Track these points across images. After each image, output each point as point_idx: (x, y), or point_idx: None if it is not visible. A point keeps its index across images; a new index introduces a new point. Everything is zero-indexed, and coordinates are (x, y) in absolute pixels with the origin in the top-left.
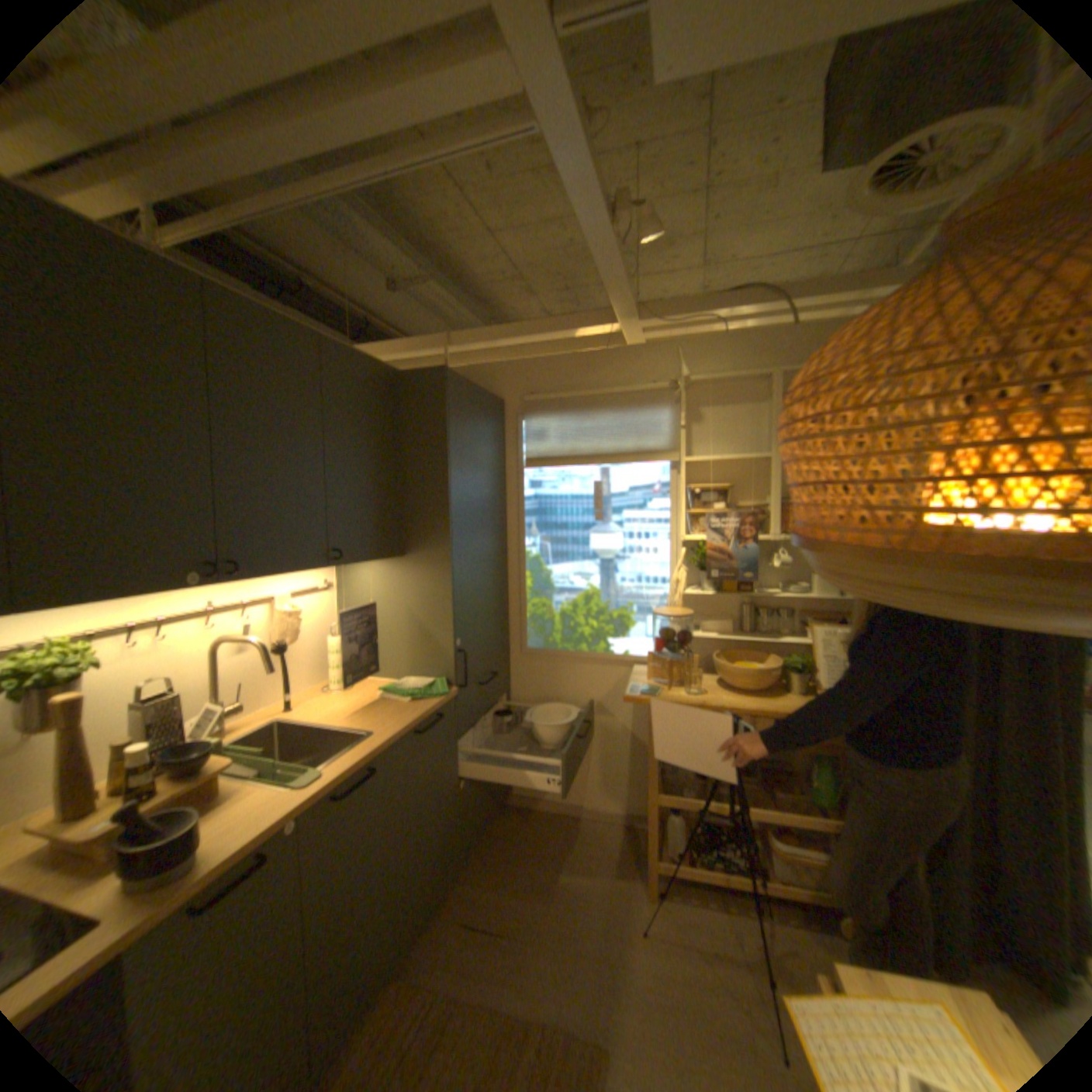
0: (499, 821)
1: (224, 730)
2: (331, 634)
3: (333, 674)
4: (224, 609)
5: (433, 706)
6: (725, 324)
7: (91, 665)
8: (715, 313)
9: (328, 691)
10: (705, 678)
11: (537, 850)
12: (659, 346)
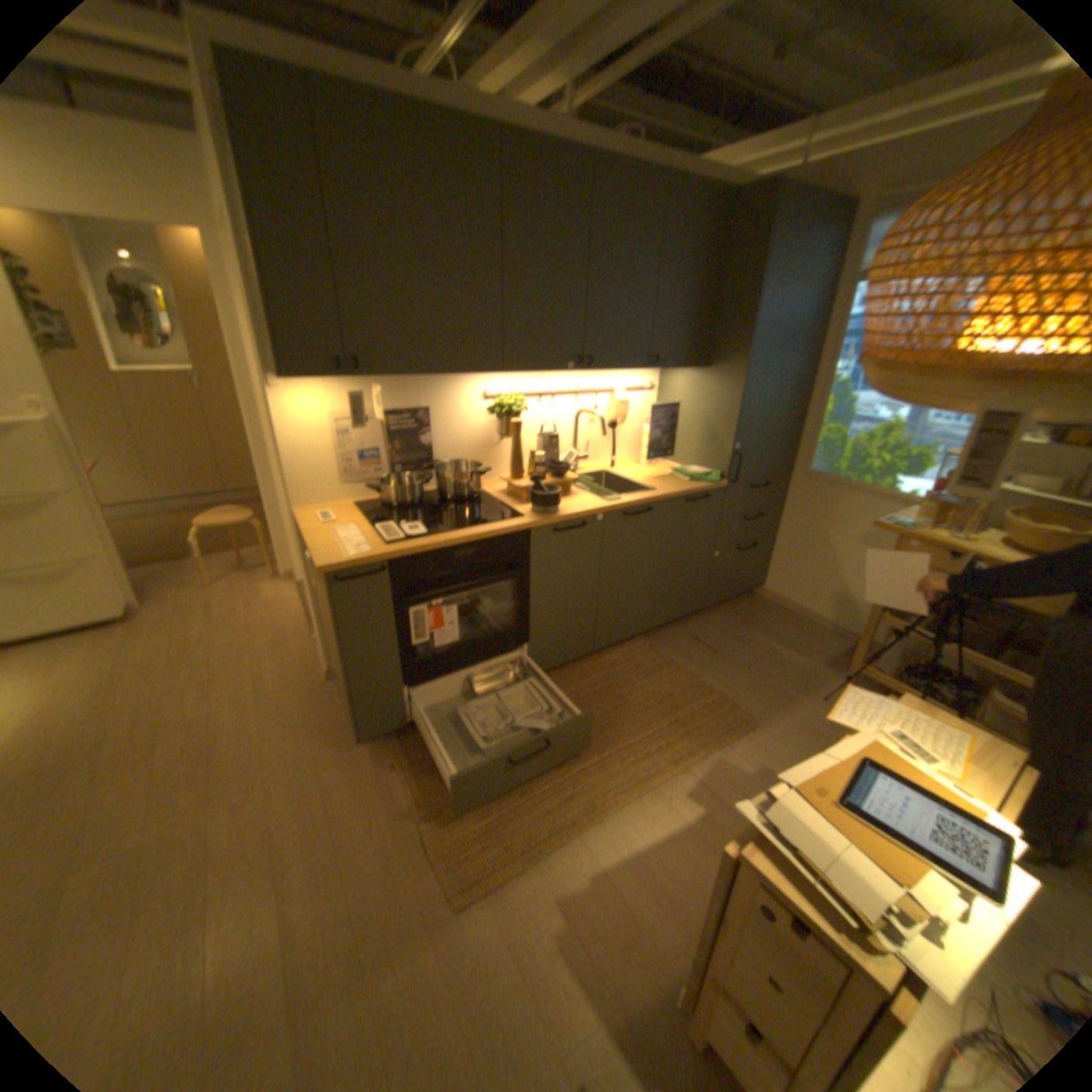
0: (745, 600)
1: (575, 468)
2: (645, 423)
3: (642, 452)
4: (583, 392)
5: (702, 488)
6: None
7: (522, 411)
8: None
9: (637, 463)
10: (993, 532)
11: (767, 626)
12: None
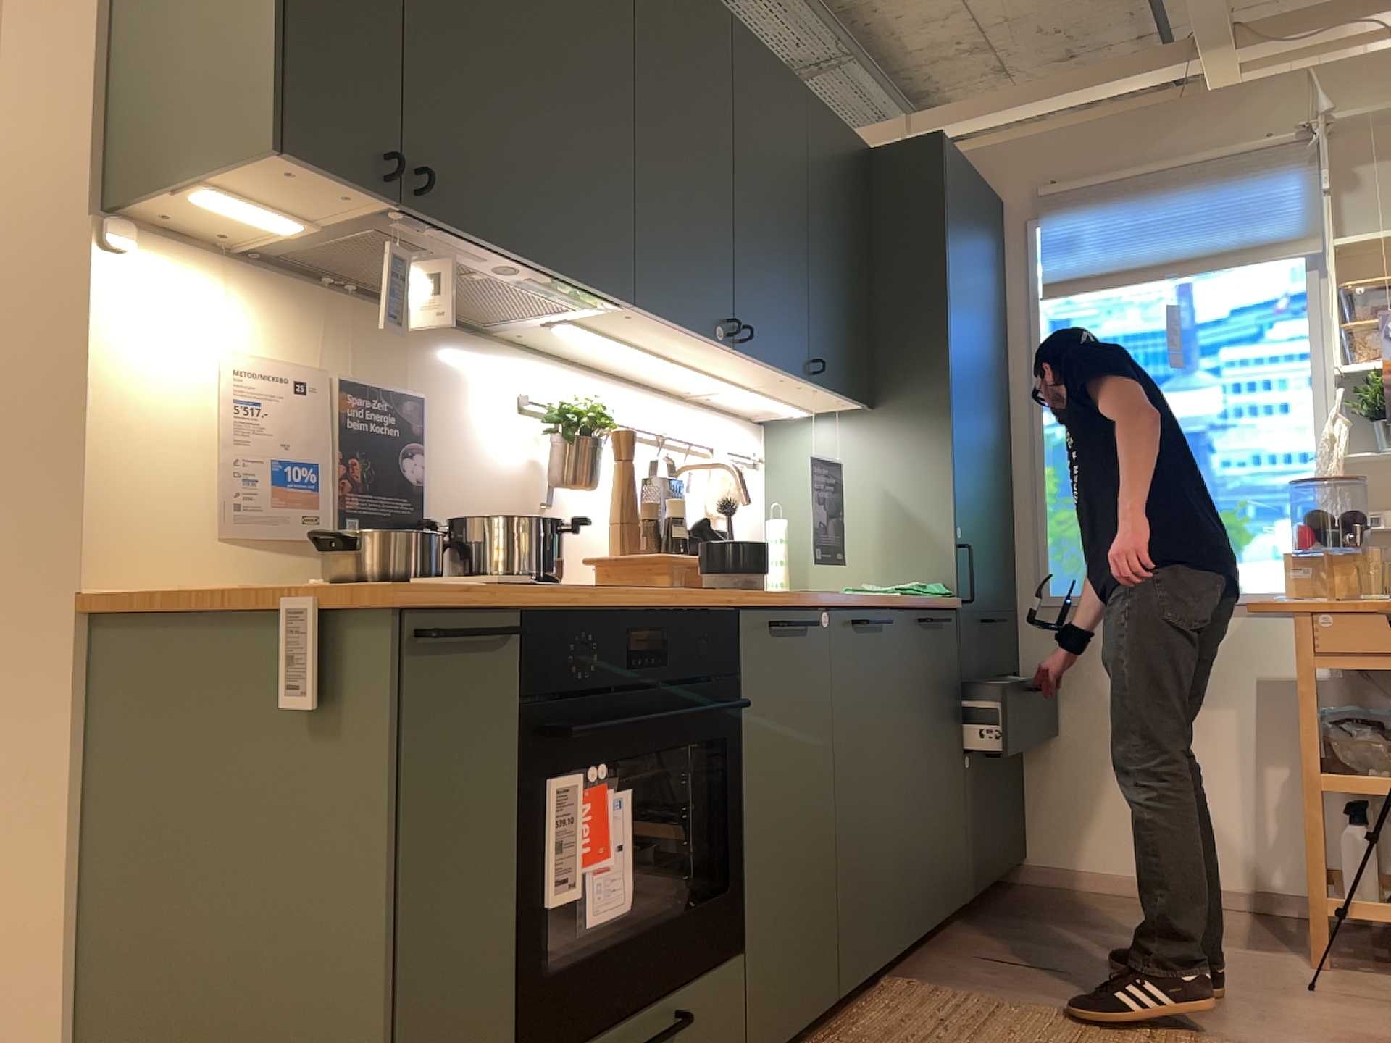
0: (1011, 892)
1: None
2: (773, 517)
3: (779, 572)
4: (671, 441)
5: (936, 602)
6: (1387, 33)
7: (602, 435)
8: (1368, 21)
9: None
10: None
11: (1091, 917)
12: (1270, 83)
